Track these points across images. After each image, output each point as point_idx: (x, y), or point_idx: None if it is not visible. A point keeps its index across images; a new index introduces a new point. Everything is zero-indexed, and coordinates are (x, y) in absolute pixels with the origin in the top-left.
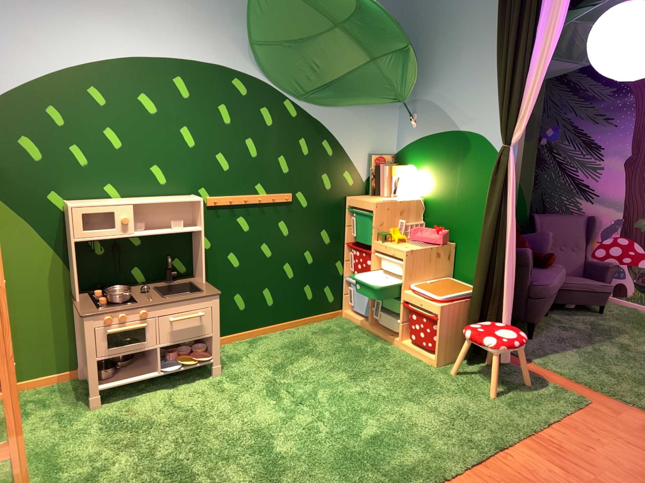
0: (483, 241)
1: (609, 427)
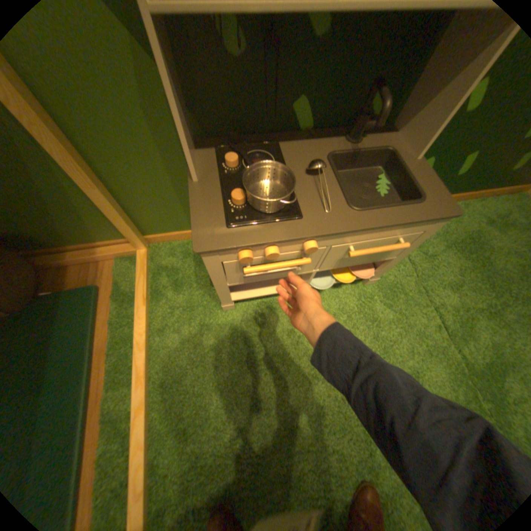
0: None
1: None
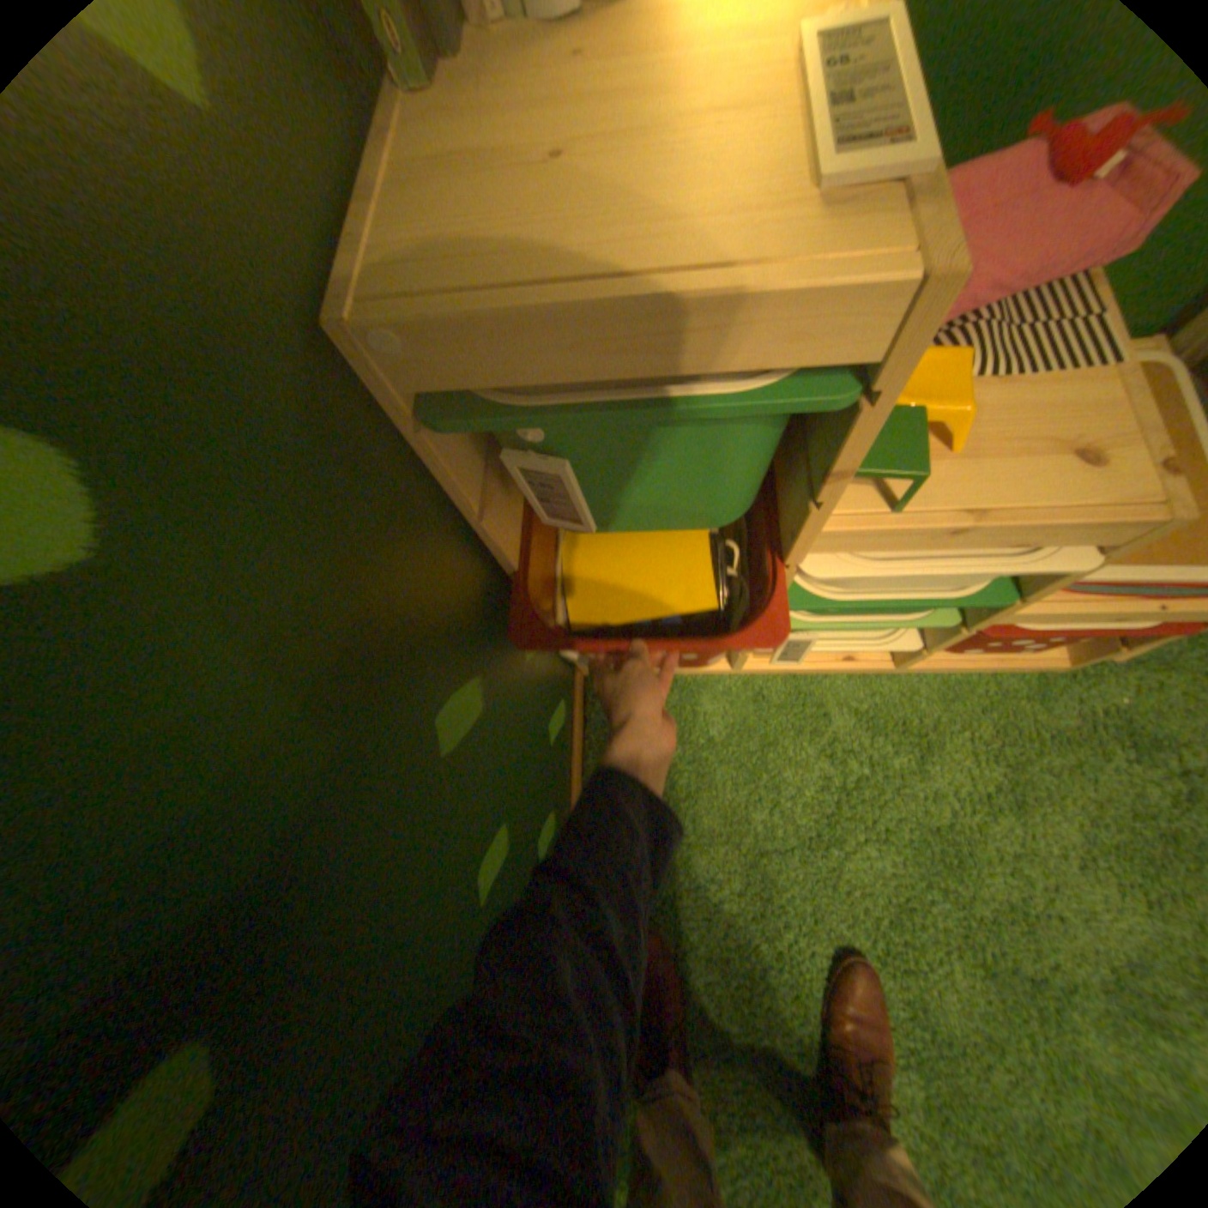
0: None
1: None
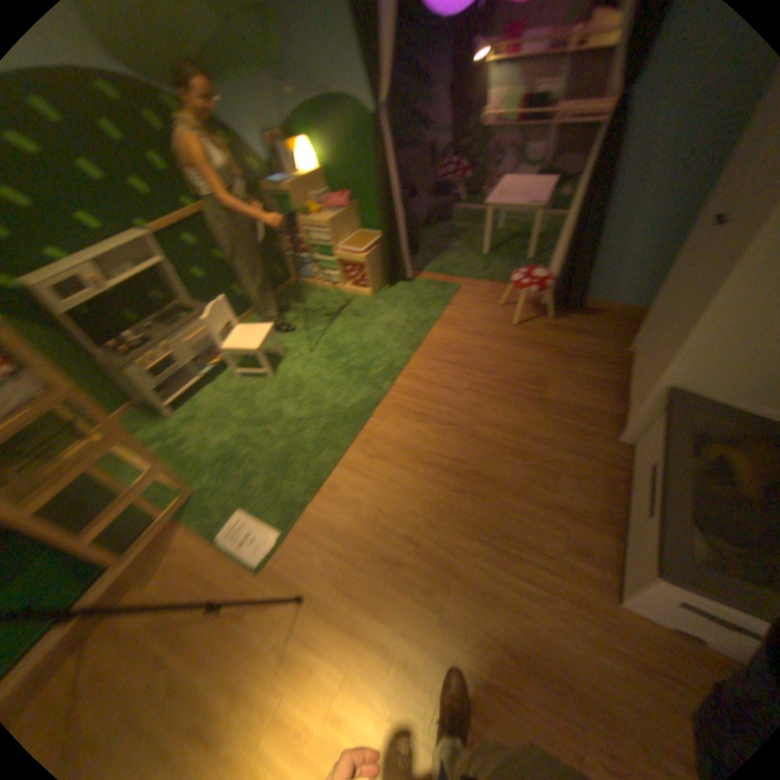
0: (381, 197)
1: (474, 297)
